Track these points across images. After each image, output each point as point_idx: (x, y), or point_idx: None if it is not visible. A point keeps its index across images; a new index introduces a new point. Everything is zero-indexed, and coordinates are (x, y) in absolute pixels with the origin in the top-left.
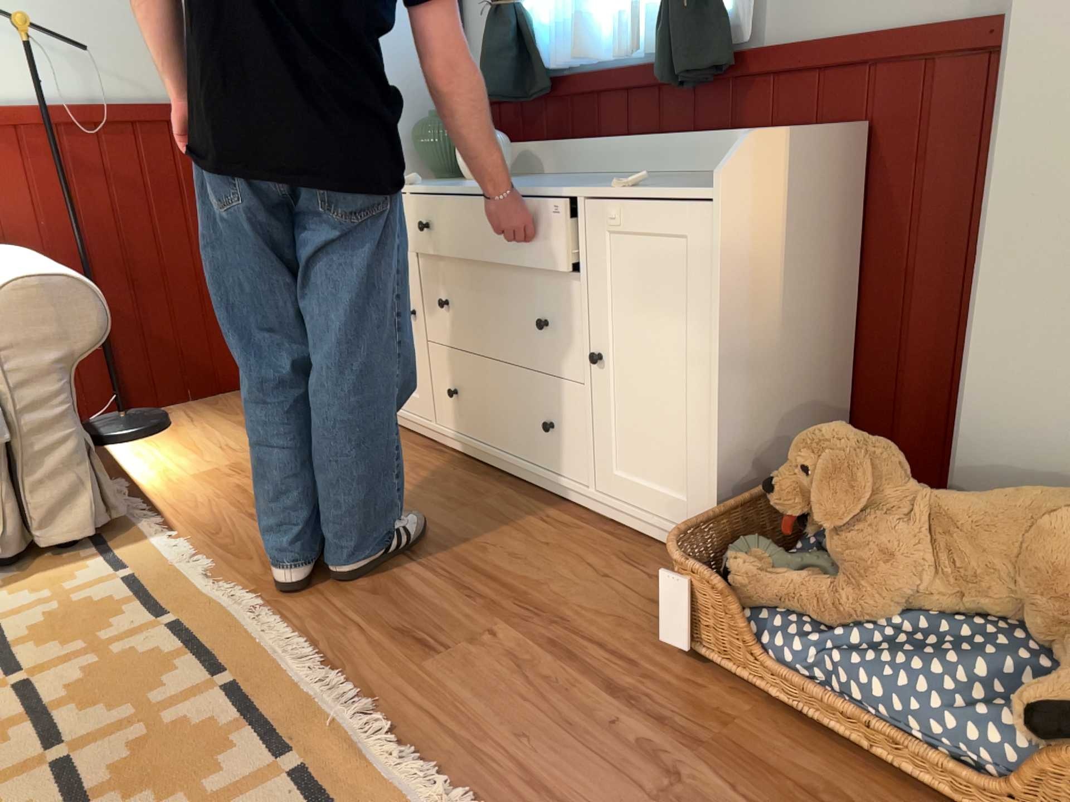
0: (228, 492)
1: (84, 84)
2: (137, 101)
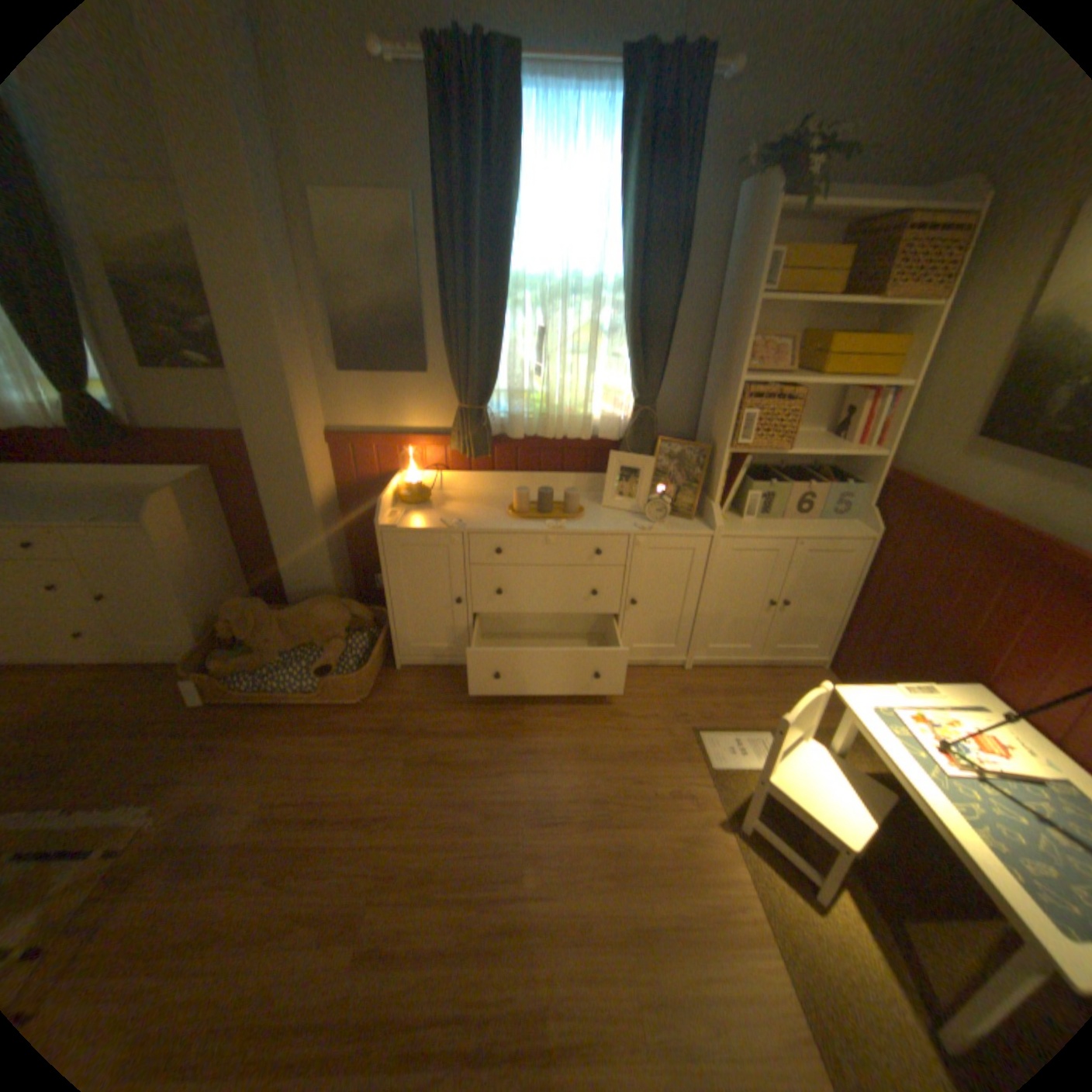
0: None
1: None
2: None
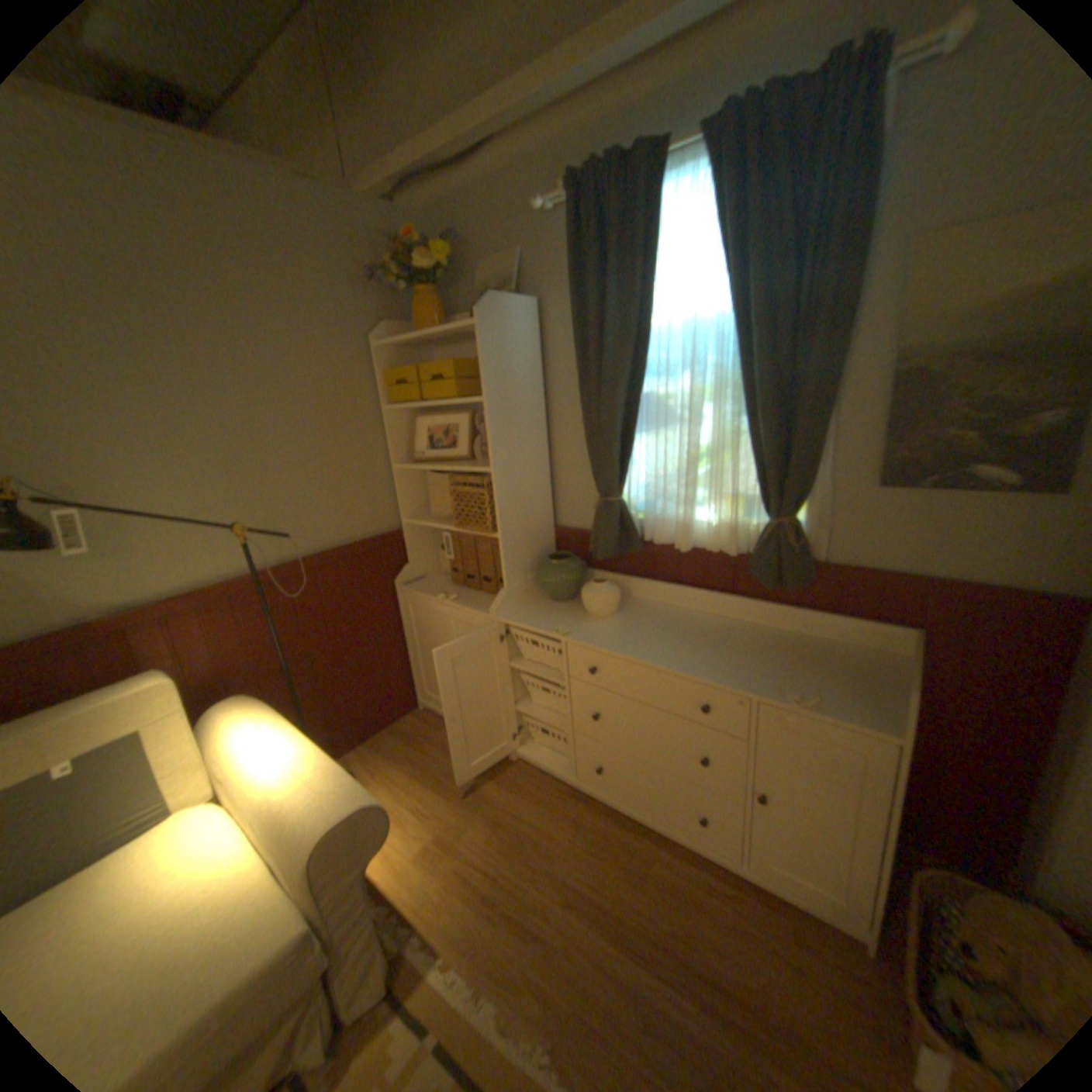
0: (452, 885)
1: (275, 547)
2: (313, 548)
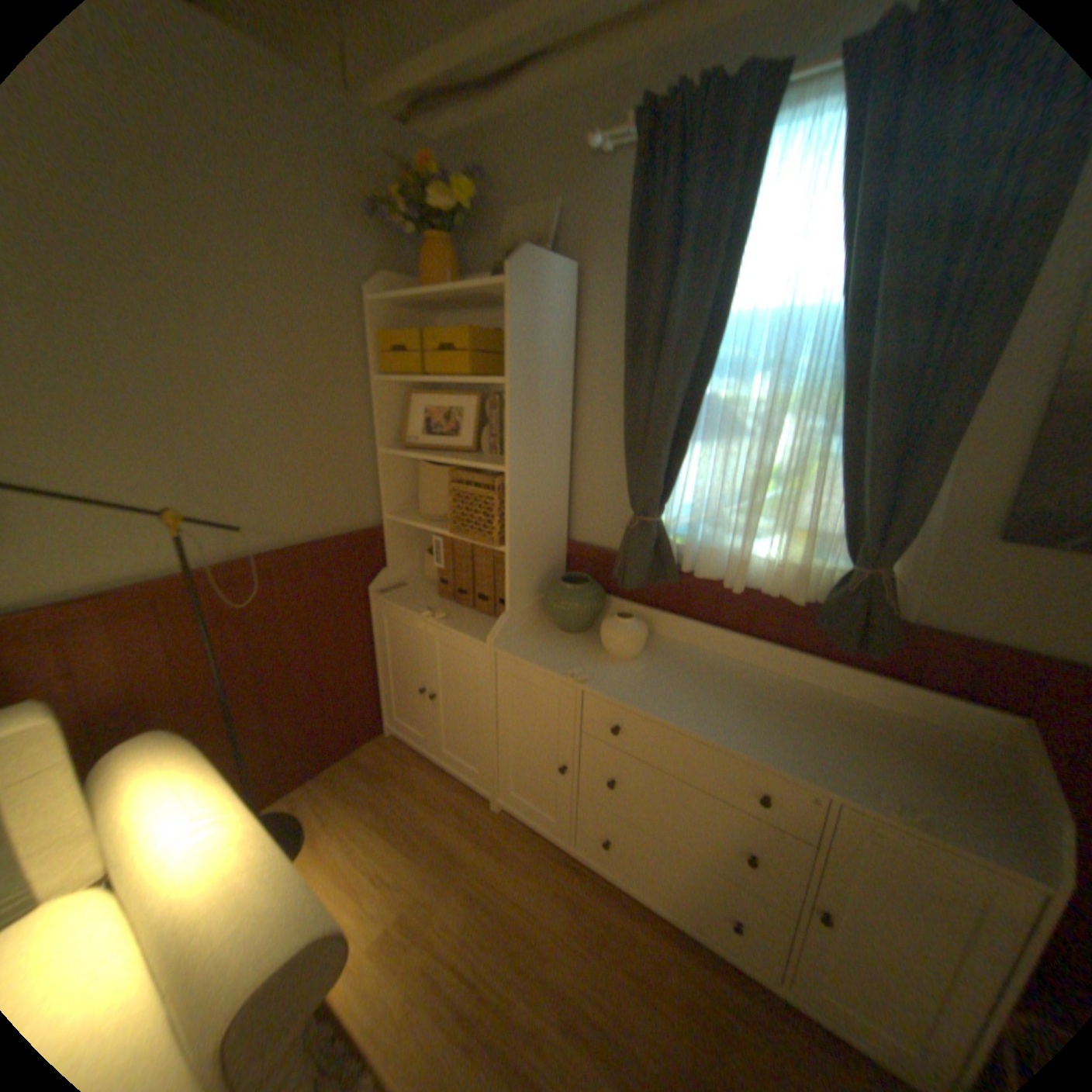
0: (419, 992)
1: (219, 541)
2: (270, 544)
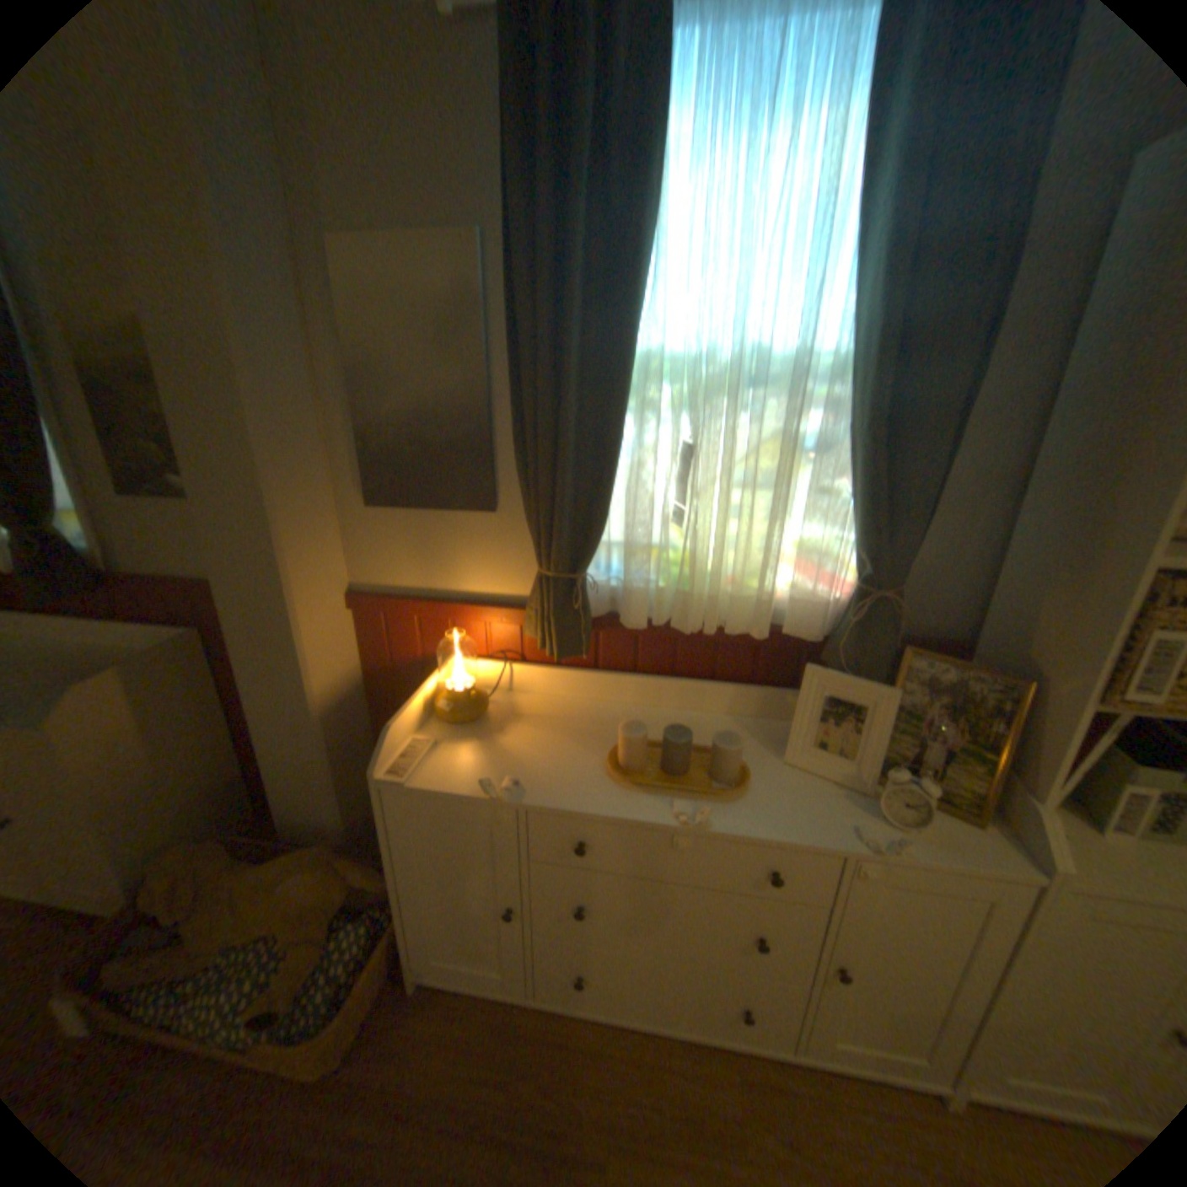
0: None
1: None
2: None
